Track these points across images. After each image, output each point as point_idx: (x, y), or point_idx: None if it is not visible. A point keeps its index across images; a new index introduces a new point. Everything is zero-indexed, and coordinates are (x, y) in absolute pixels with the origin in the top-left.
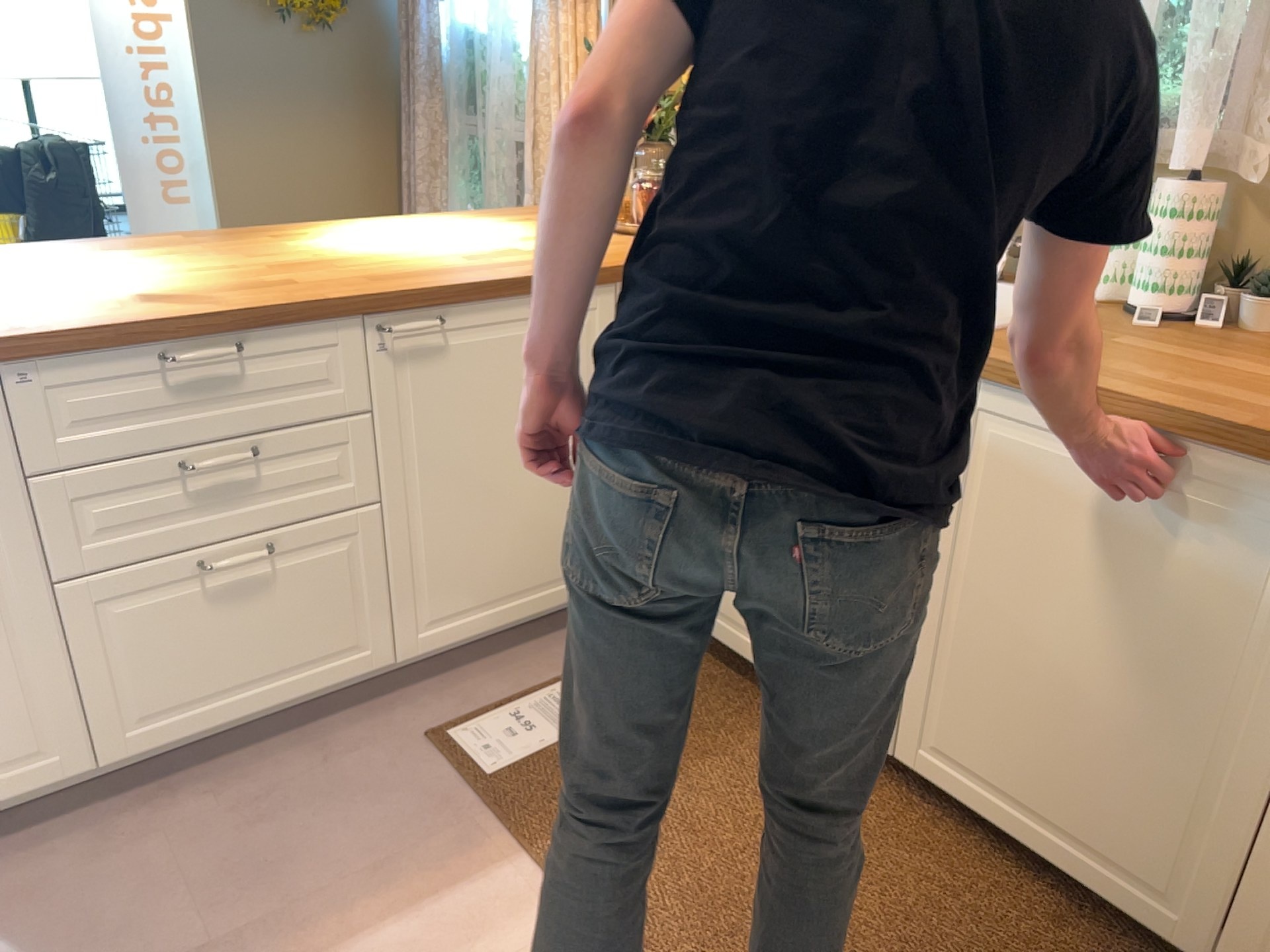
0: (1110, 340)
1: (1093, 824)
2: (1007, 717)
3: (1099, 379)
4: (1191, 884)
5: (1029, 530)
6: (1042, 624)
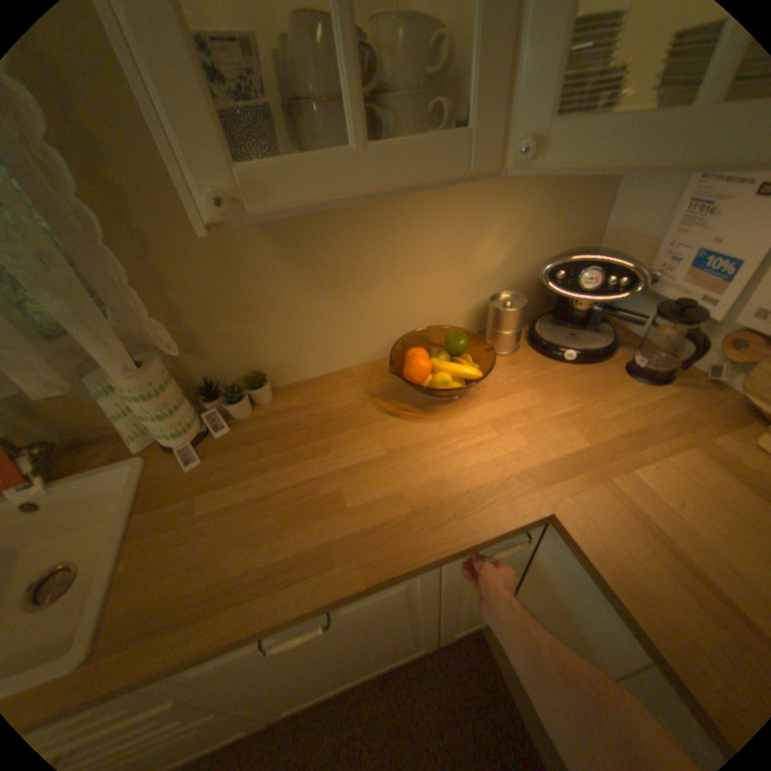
0: (192, 514)
1: (378, 668)
2: (316, 687)
3: (241, 611)
4: (423, 648)
5: (266, 669)
6: (307, 671)
